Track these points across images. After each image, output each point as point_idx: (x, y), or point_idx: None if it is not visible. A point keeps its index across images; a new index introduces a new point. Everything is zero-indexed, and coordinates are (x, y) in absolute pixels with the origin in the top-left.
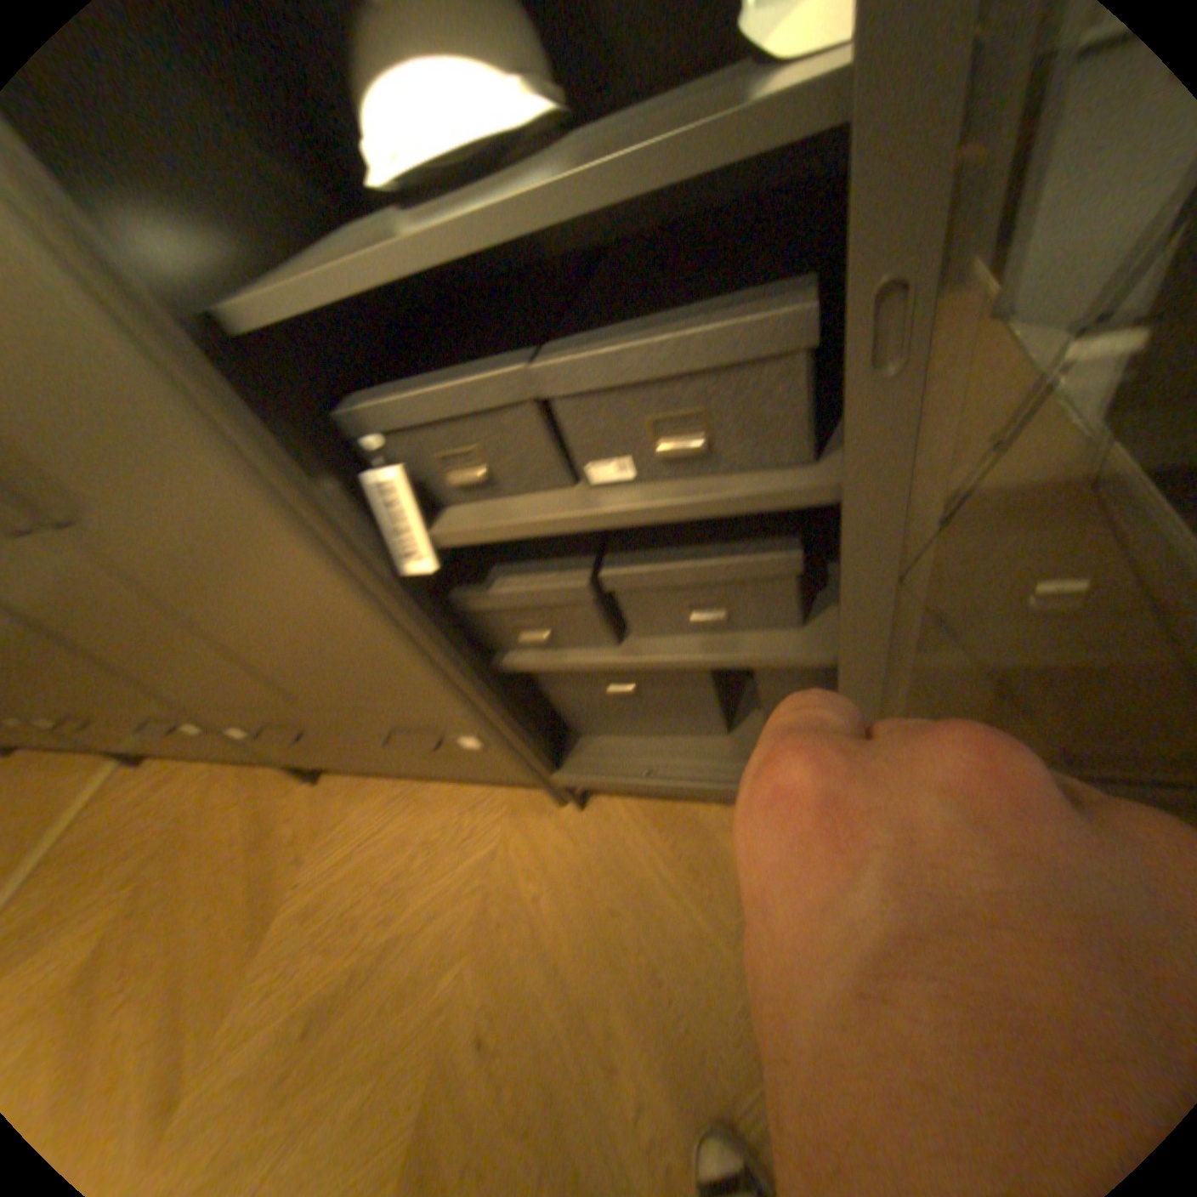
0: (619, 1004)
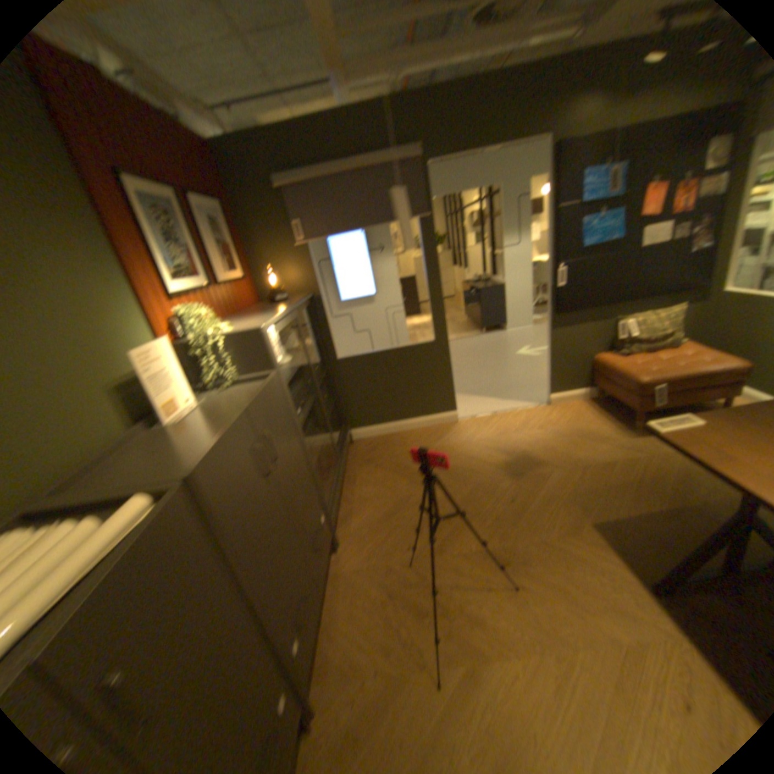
0: (389, 520)
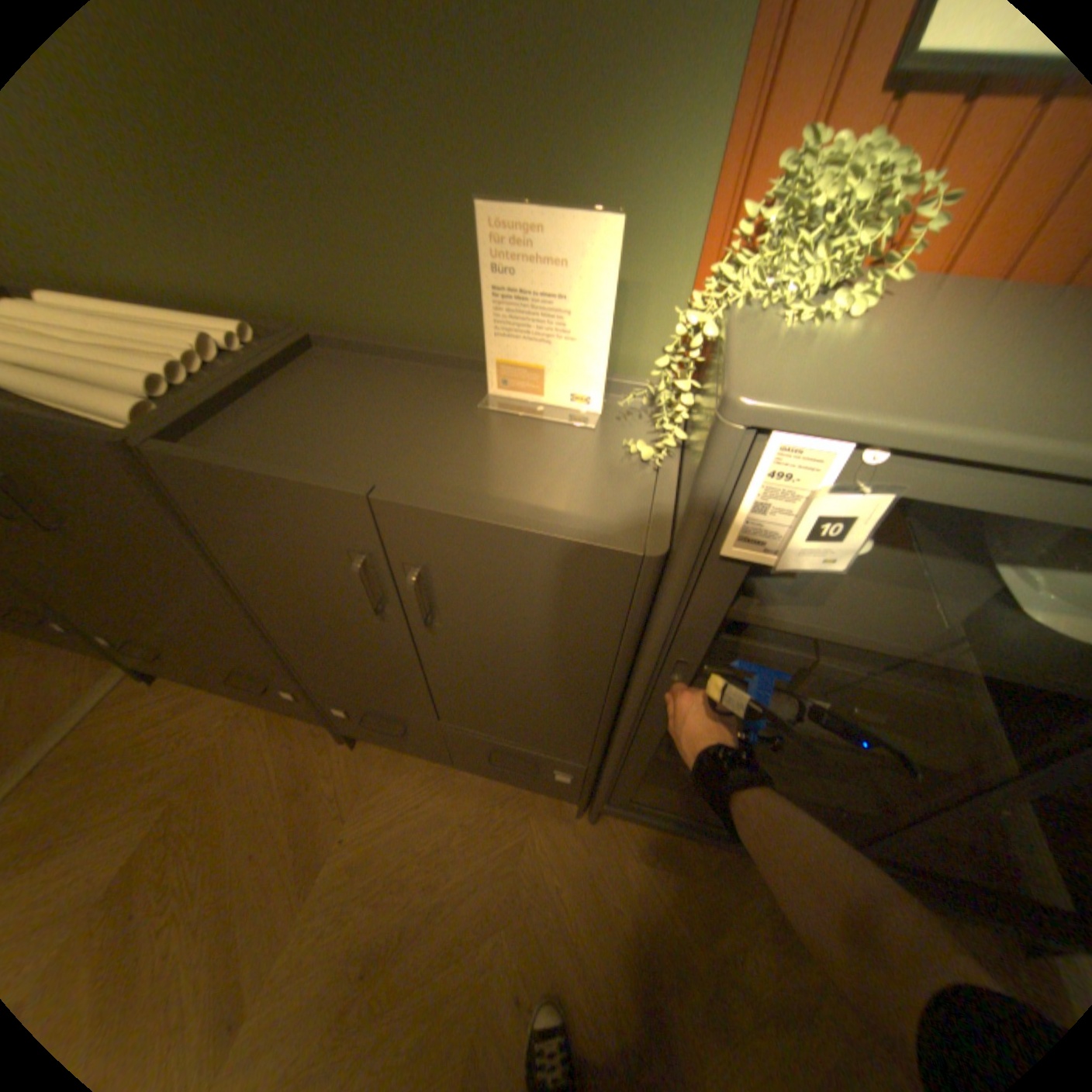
0: (620, 980)
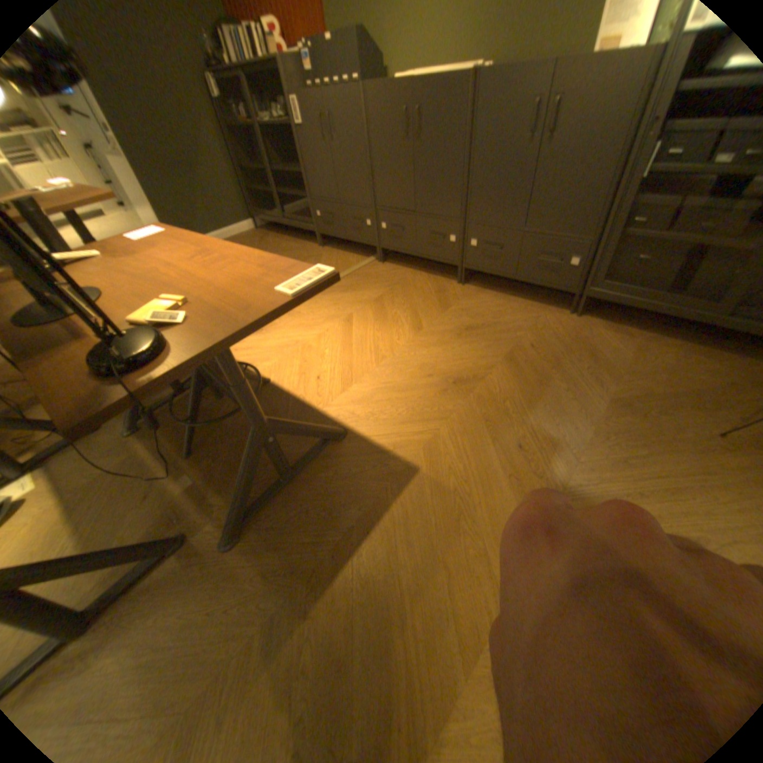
0: (585, 351)
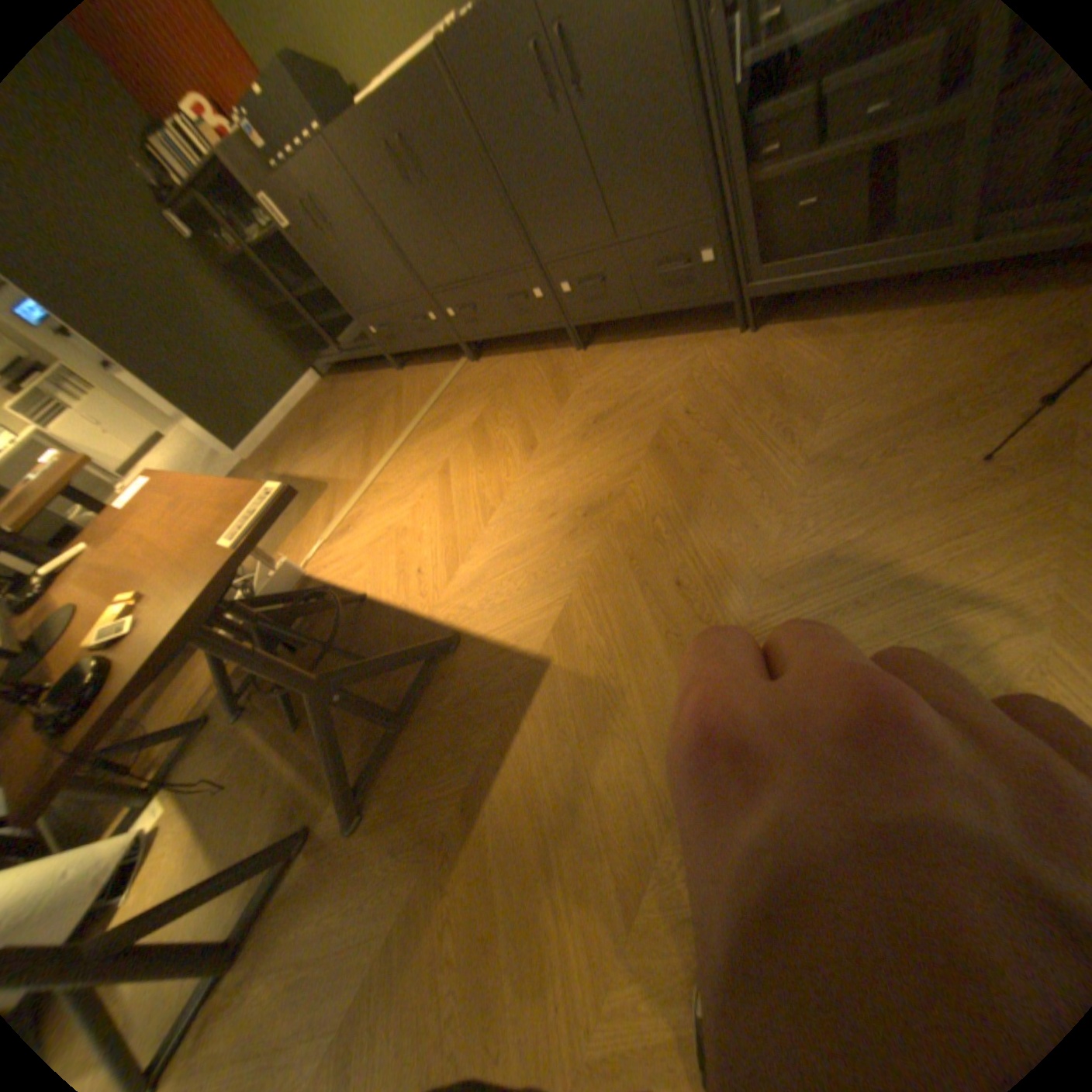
0: (767, 390)
